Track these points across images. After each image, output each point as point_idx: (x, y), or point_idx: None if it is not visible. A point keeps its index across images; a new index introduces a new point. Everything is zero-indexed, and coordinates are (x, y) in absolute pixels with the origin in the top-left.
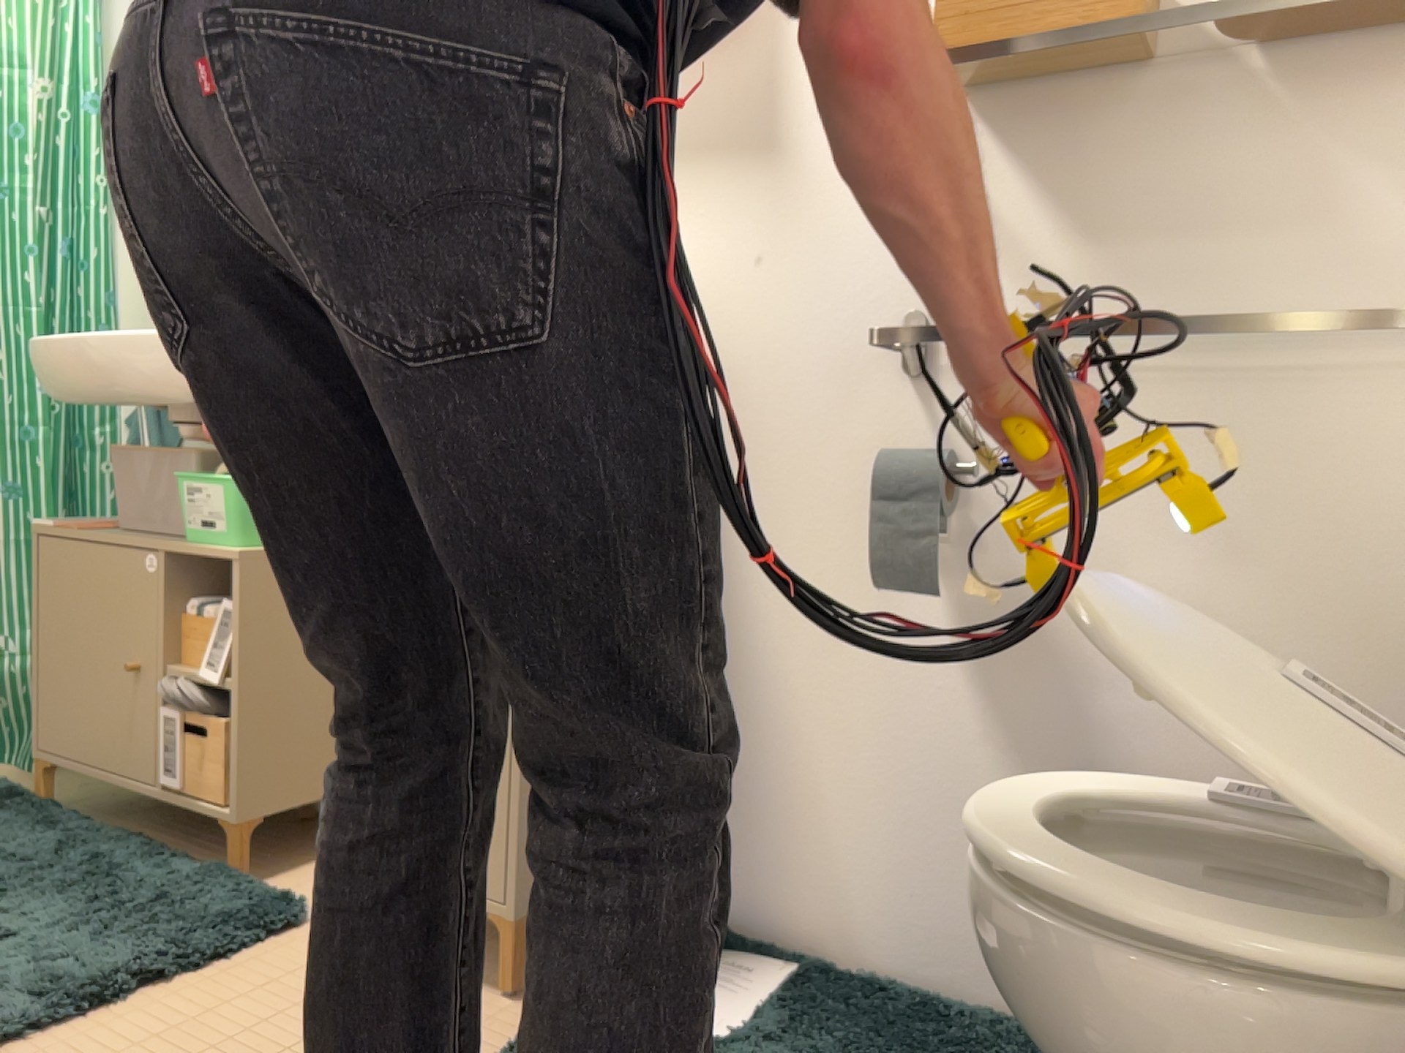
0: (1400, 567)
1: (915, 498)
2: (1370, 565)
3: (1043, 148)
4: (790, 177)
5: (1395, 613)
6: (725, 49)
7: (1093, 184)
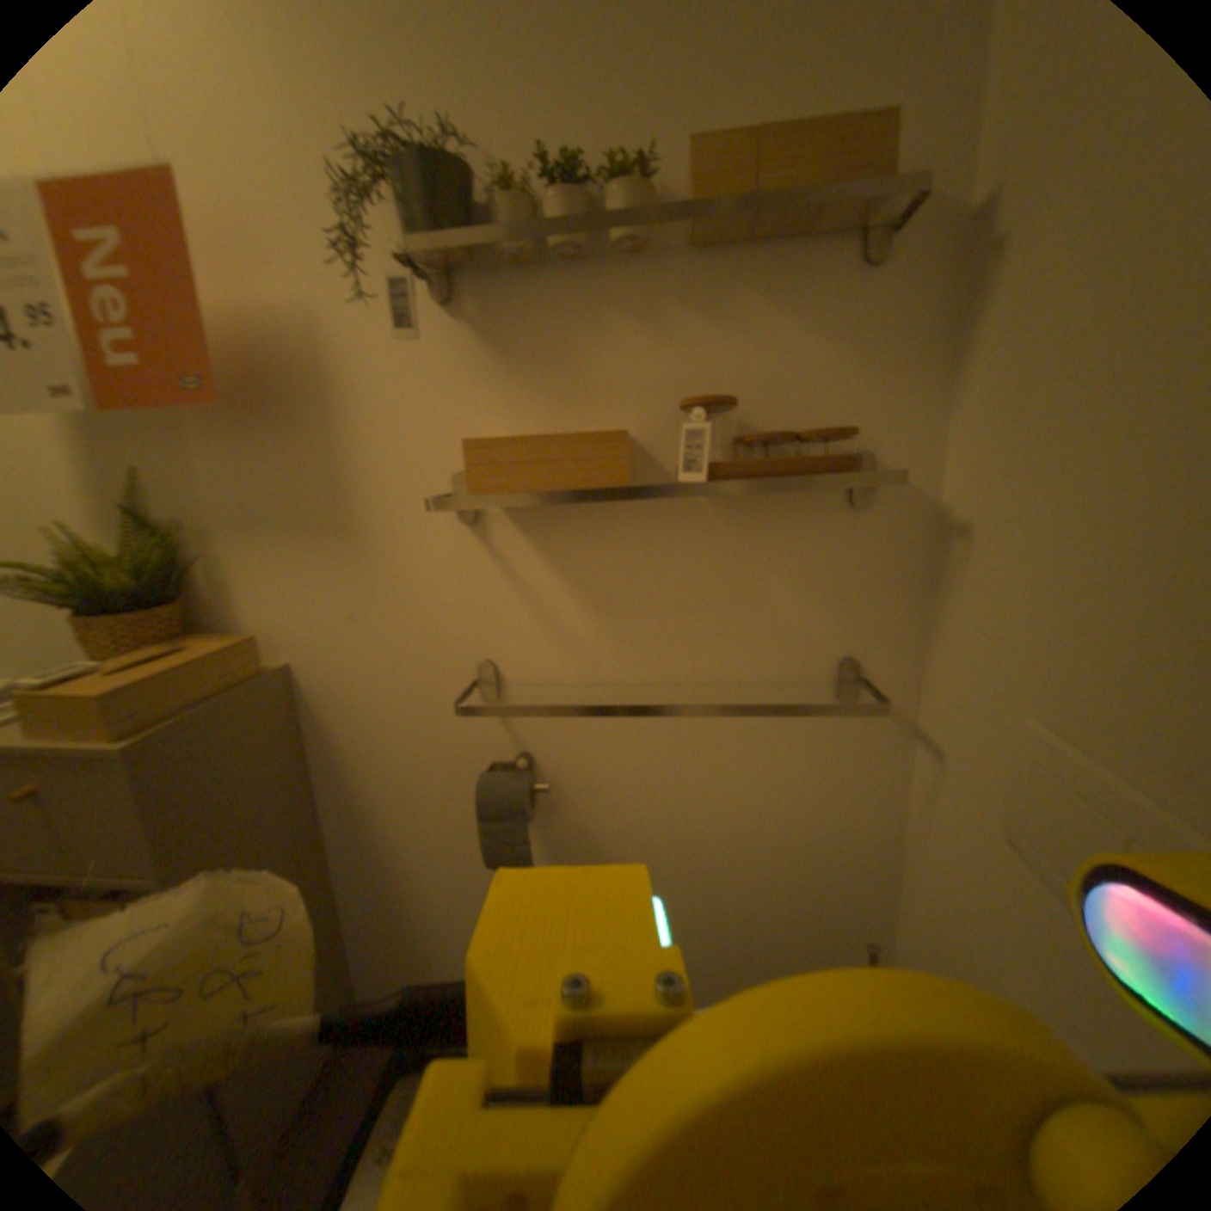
0: (813, 813)
1: (513, 821)
2: (798, 812)
3: (569, 543)
4: (366, 550)
5: (812, 837)
6: (281, 433)
7: (608, 571)
